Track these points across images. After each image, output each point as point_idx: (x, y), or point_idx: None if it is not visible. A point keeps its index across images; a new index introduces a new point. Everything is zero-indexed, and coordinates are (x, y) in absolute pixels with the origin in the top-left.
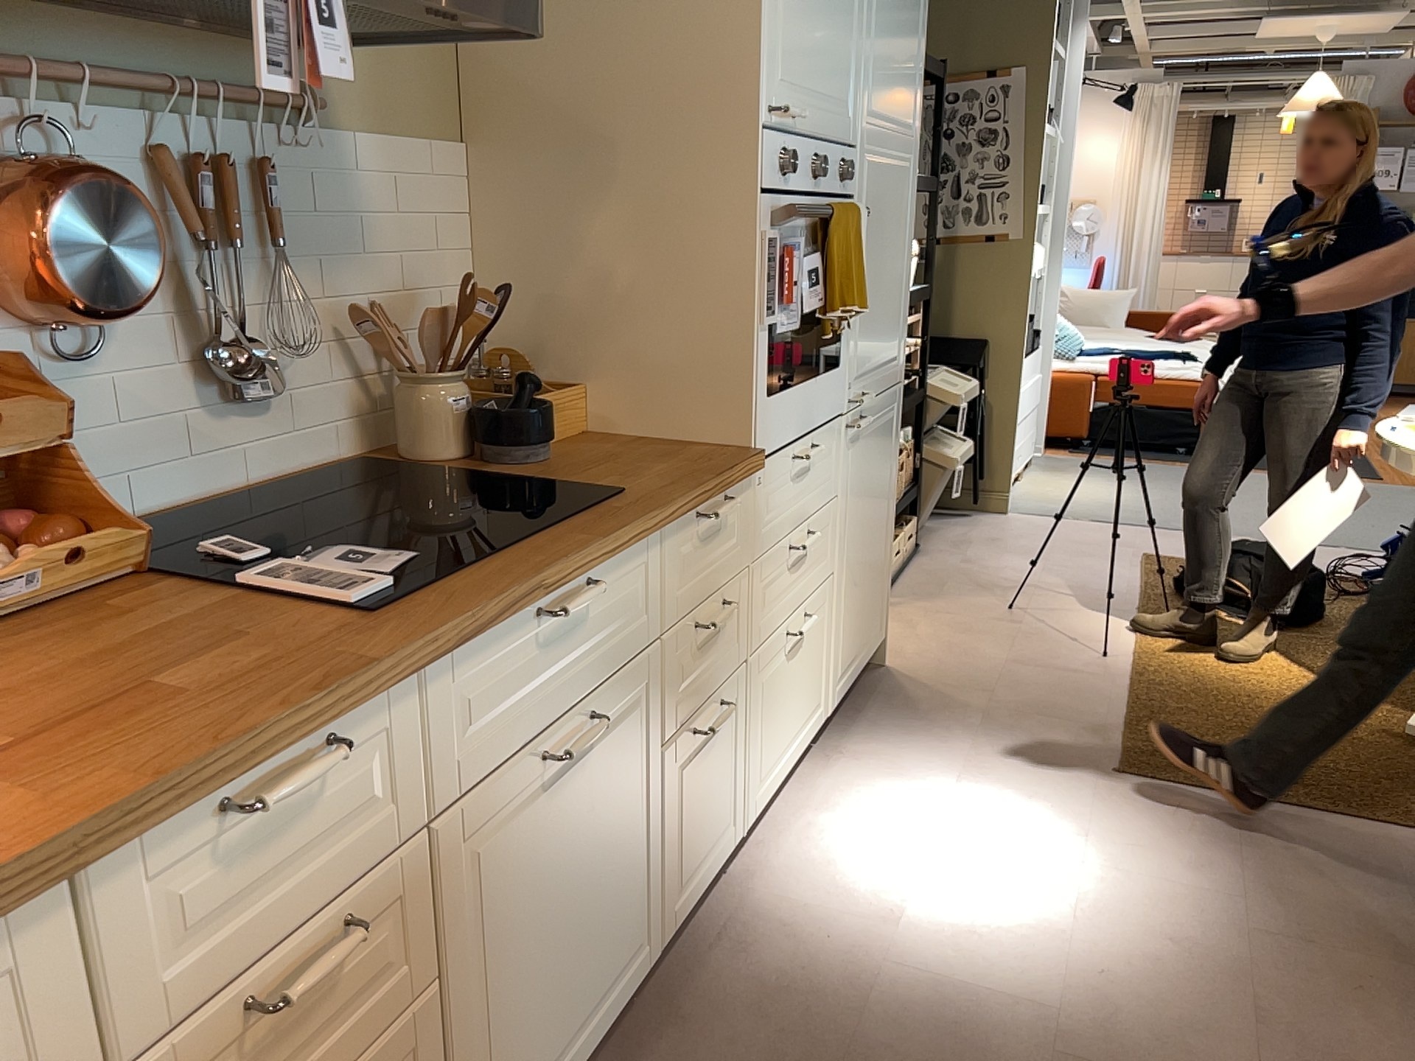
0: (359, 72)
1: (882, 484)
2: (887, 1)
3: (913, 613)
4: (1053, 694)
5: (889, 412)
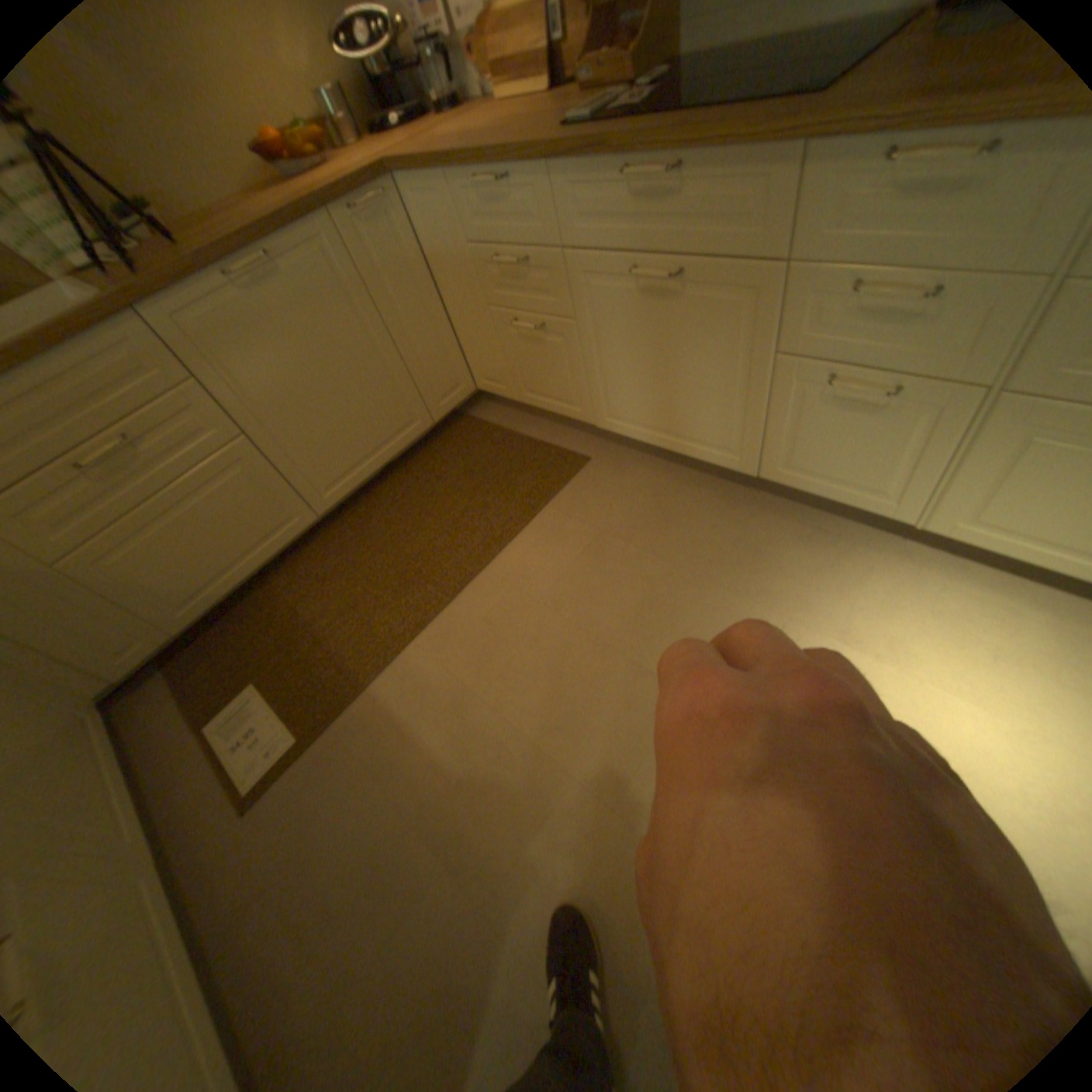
0: None
1: None
2: None
3: None
4: None
5: None
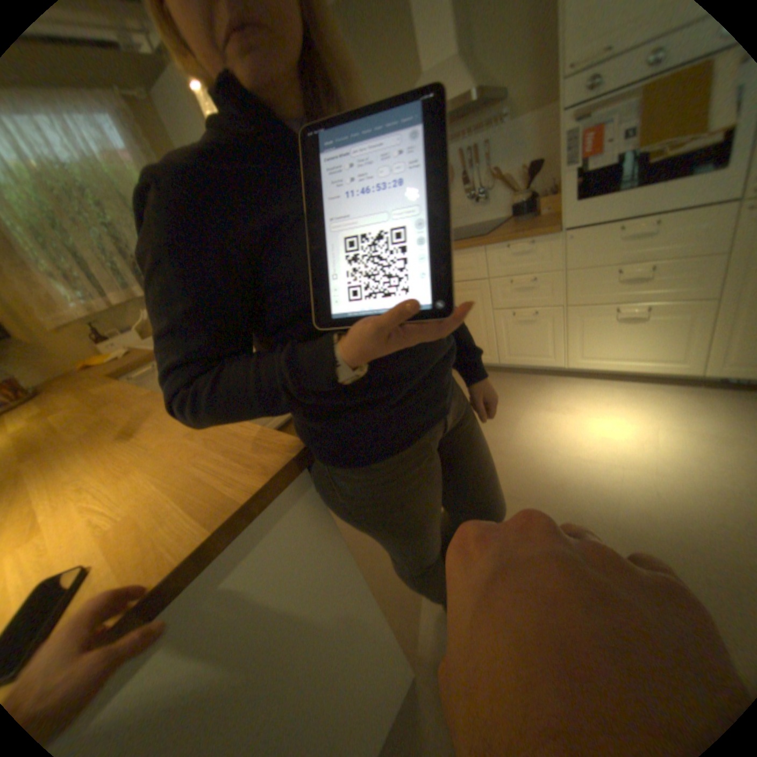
0: (528, 91)
1: None
2: None
3: None
4: None
5: None
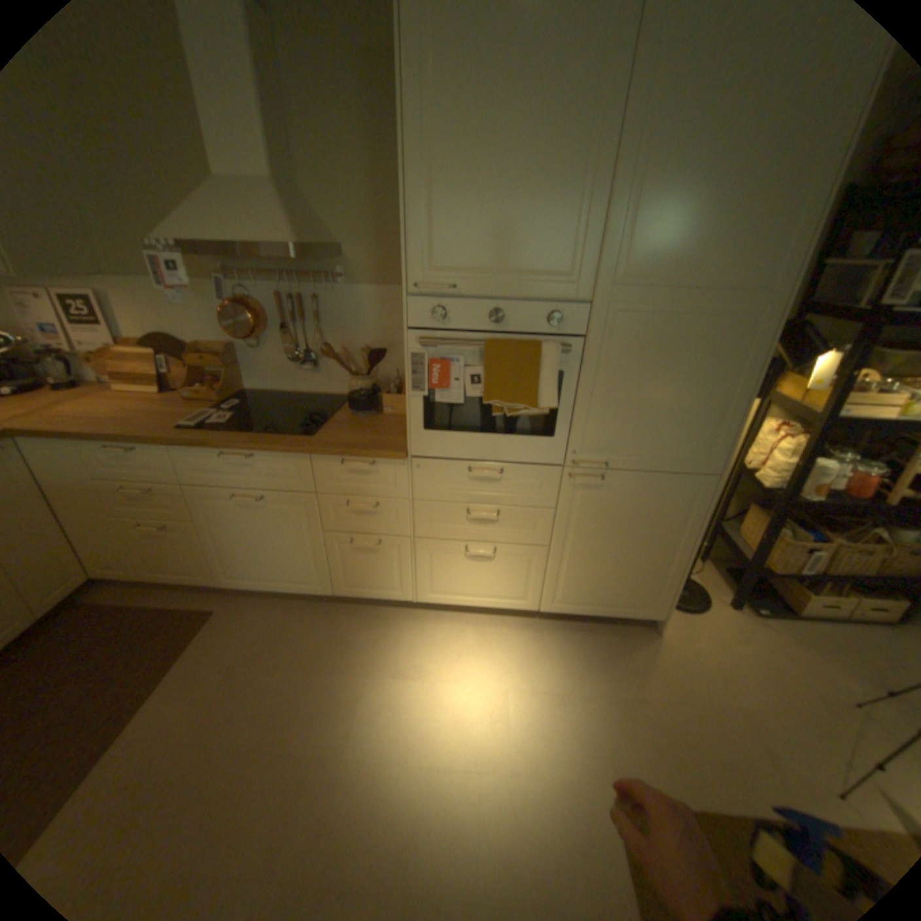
0: (365, 261)
1: (657, 530)
2: (675, 178)
3: (762, 640)
4: (711, 751)
5: (678, 489)
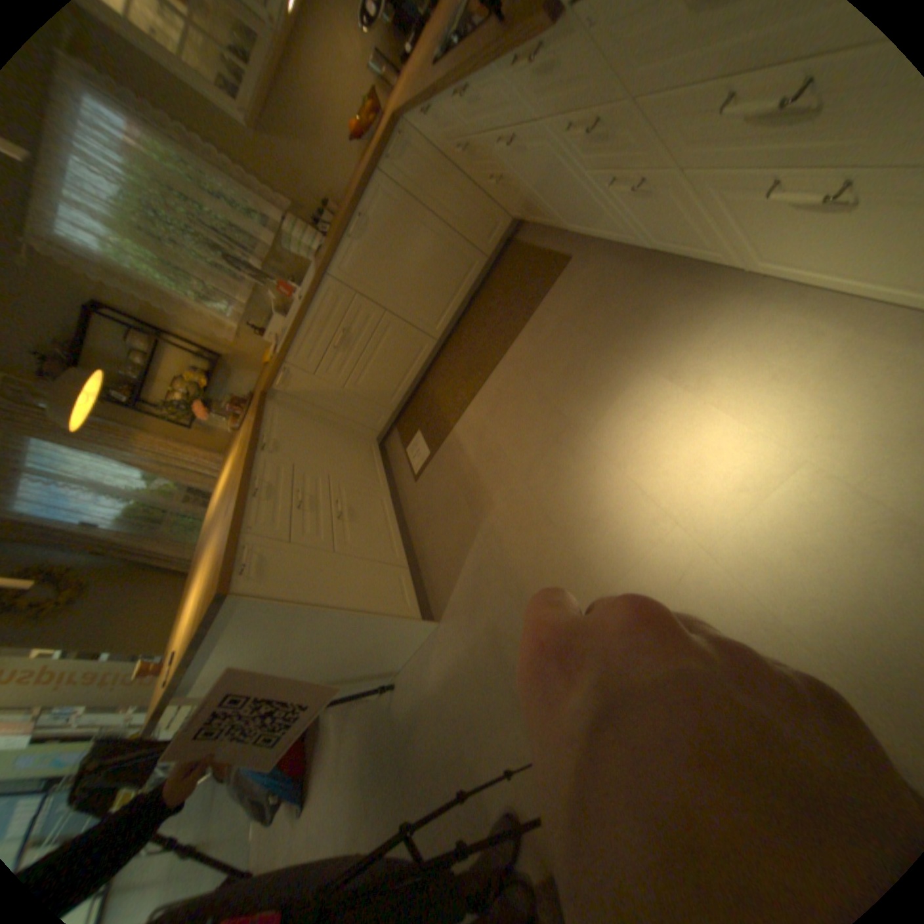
0: None
1: None
2: None
3: None
4: None
5: None
